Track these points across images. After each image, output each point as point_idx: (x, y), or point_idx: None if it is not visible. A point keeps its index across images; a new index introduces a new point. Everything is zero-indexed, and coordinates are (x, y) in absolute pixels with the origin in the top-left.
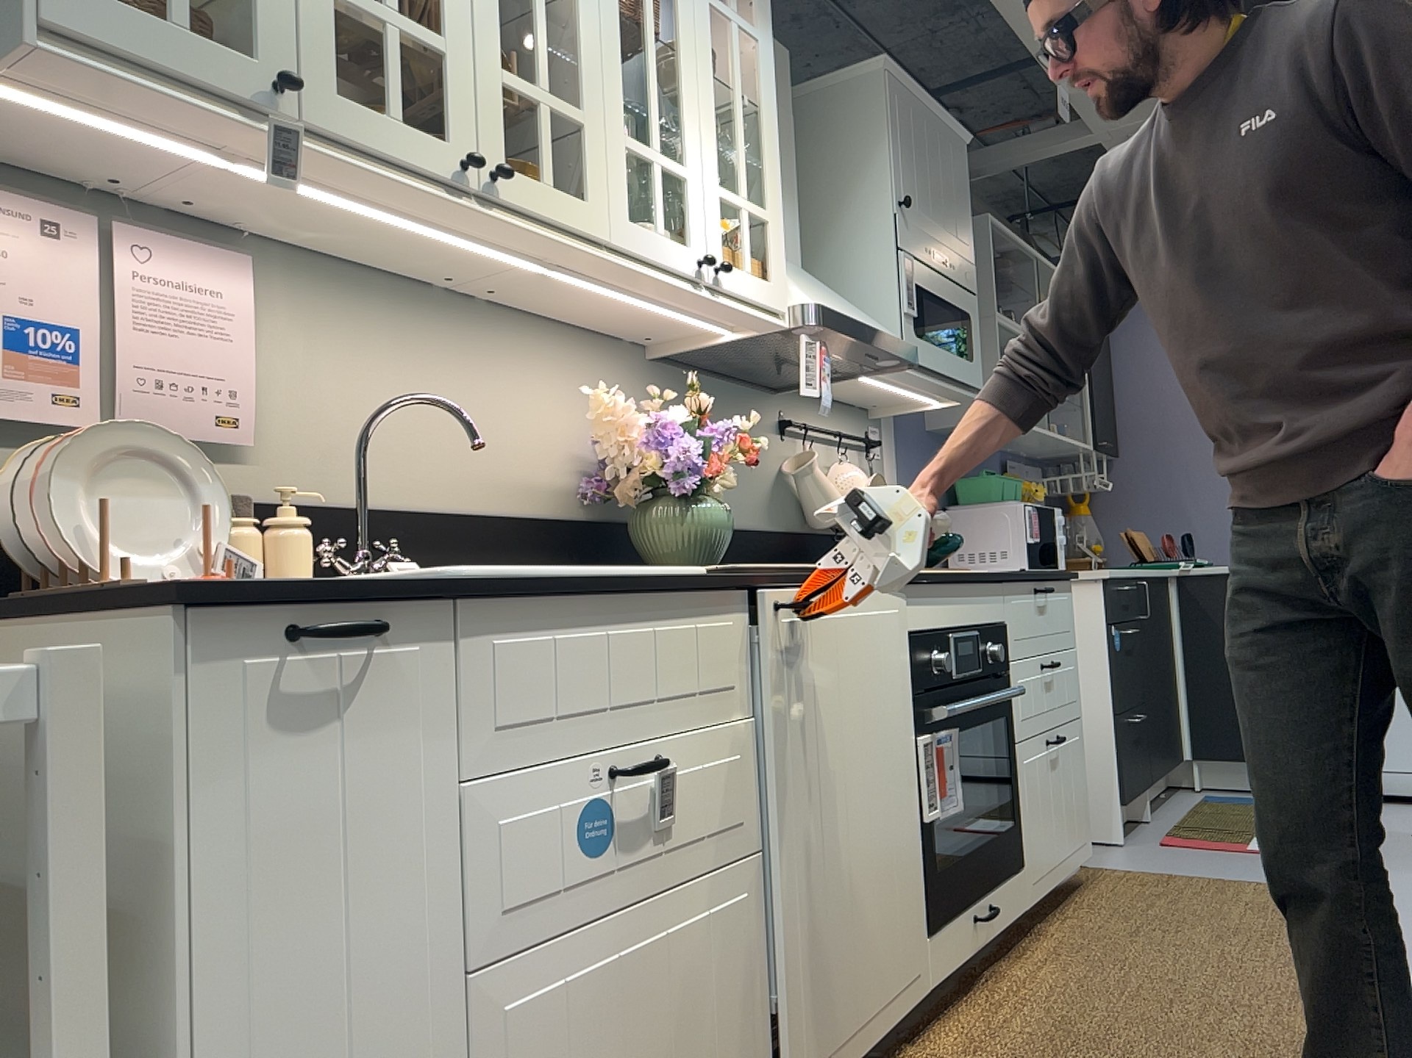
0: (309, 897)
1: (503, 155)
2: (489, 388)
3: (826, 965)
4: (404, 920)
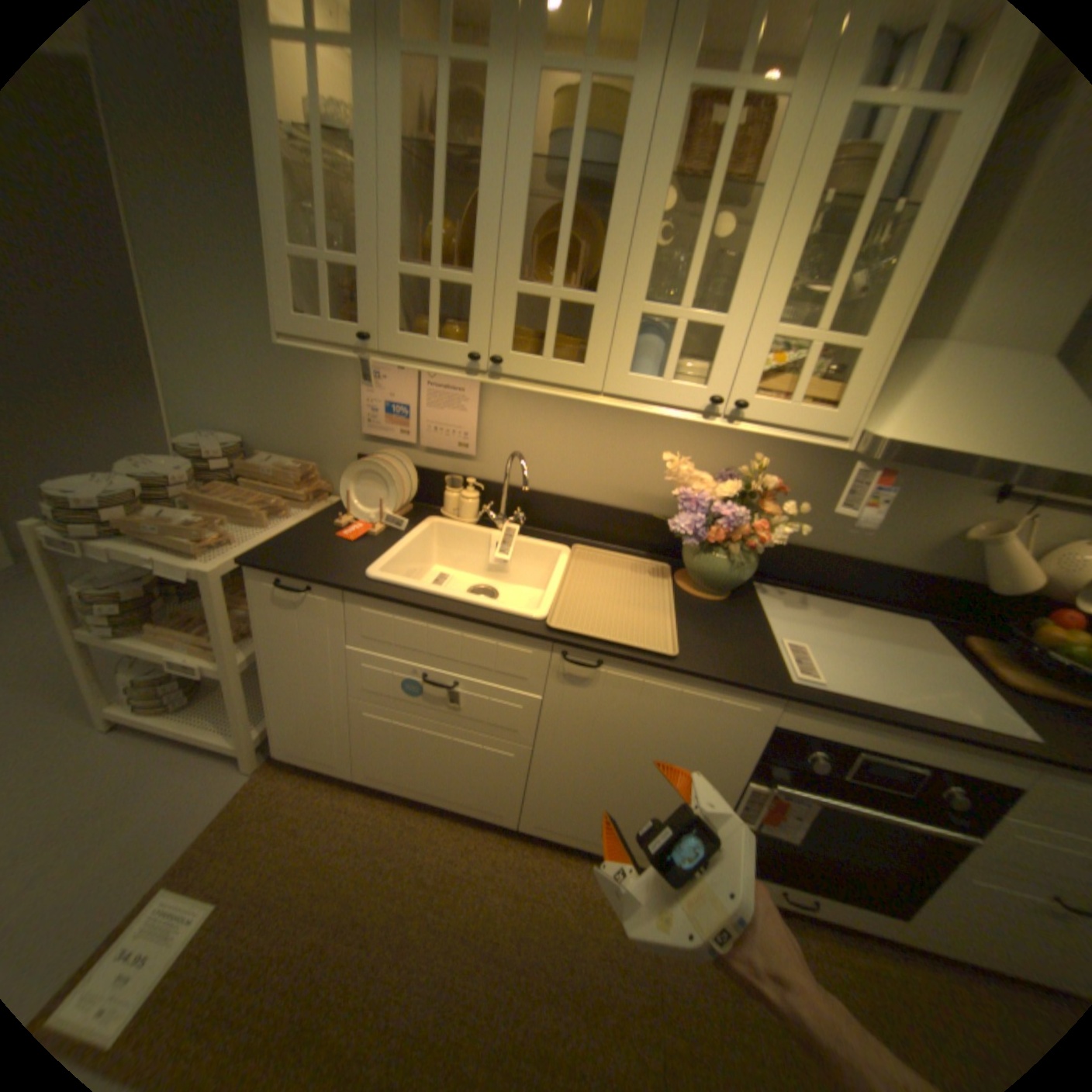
0: (292, 651)
1: (509, 344)
2: (626, 437)
3: (577, 812)
4: (325, 672)
